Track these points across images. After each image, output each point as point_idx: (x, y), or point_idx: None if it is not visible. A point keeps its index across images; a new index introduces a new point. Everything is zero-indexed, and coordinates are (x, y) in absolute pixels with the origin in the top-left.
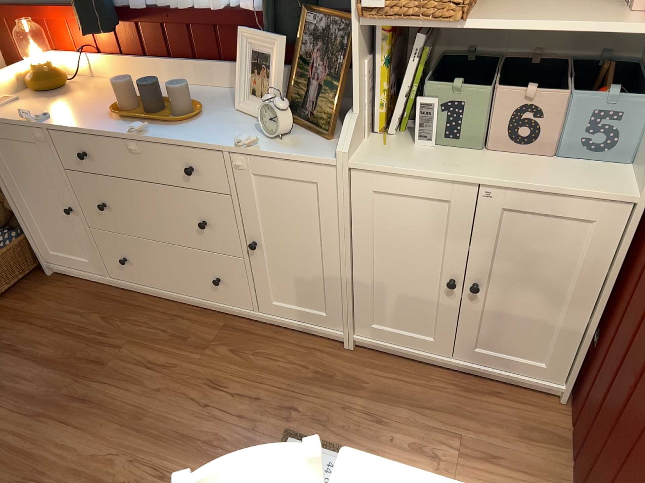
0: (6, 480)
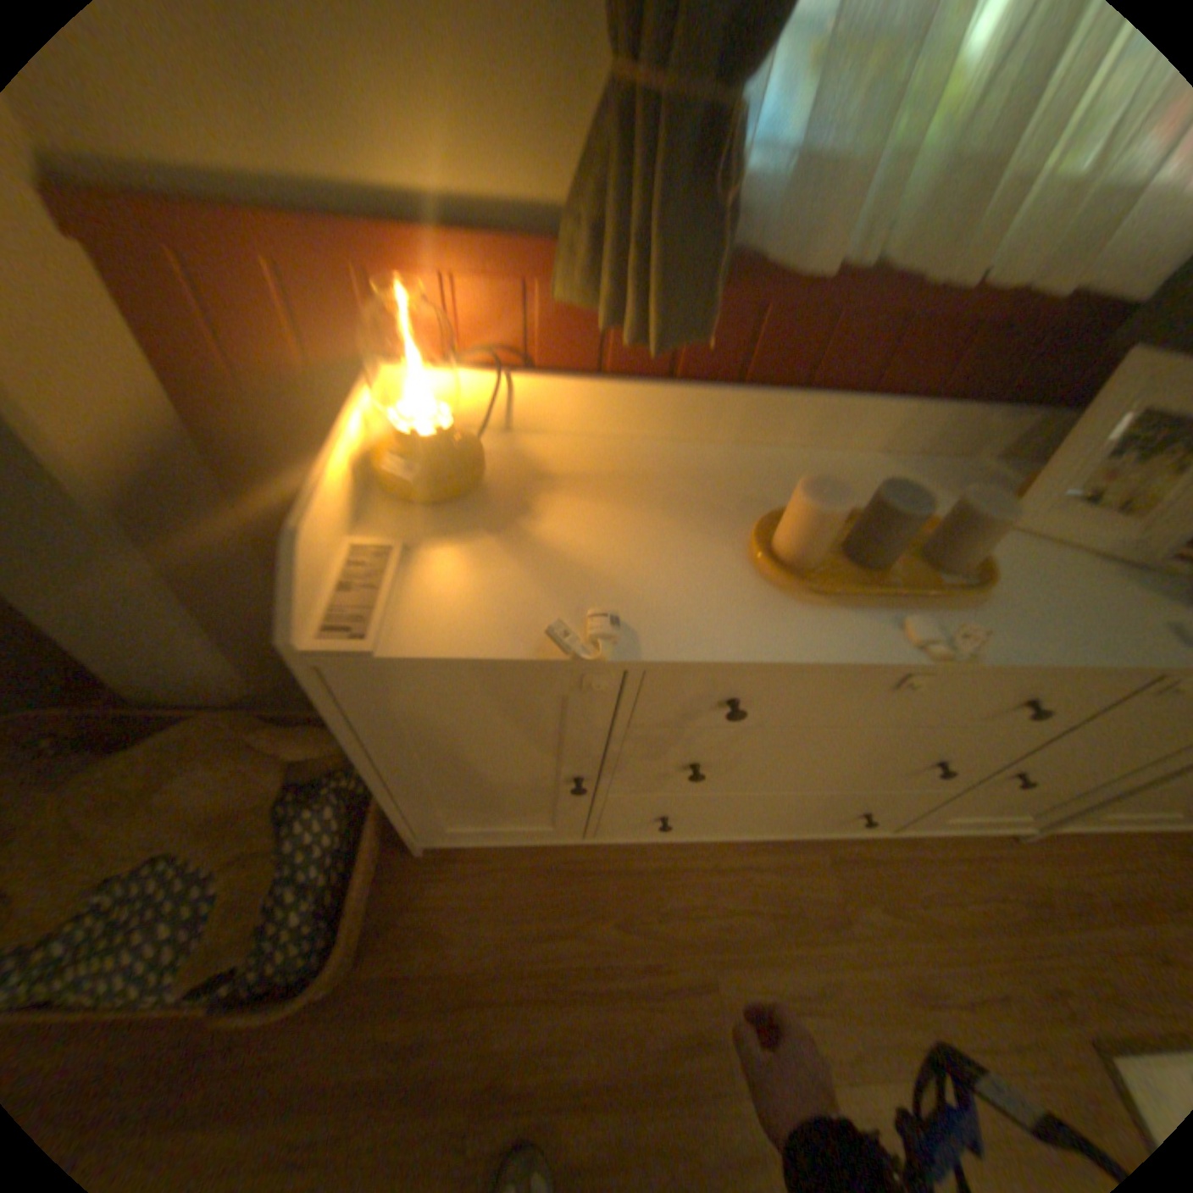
0: None
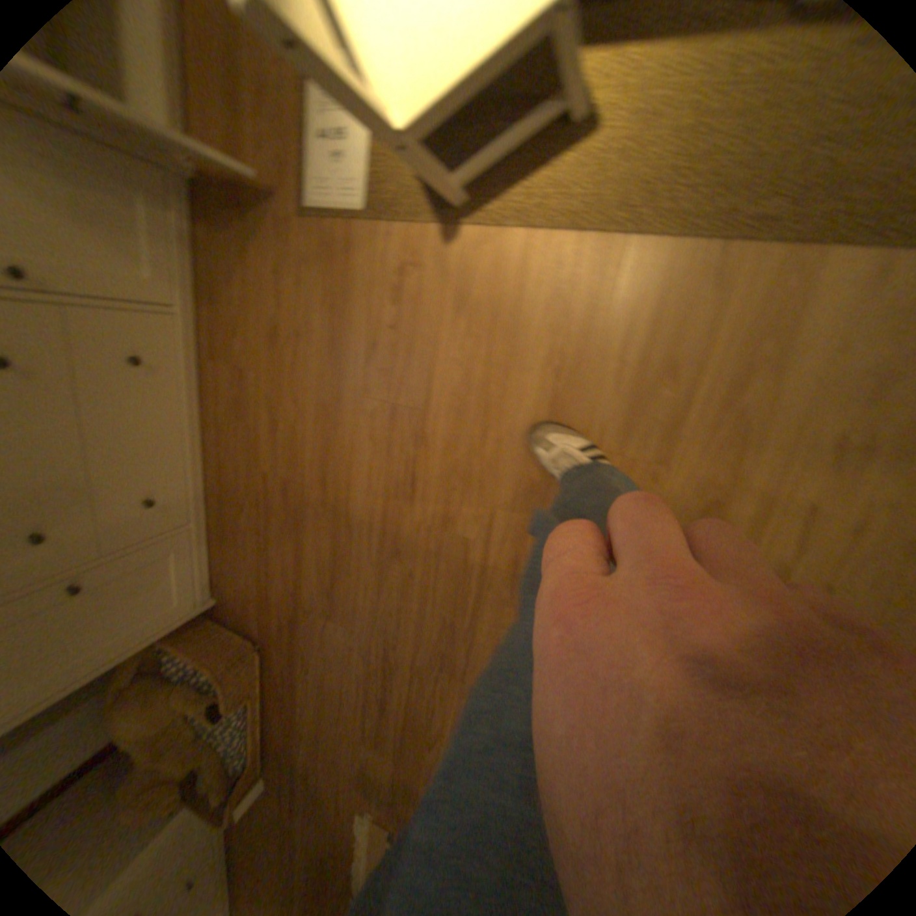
0: (408, 521)
